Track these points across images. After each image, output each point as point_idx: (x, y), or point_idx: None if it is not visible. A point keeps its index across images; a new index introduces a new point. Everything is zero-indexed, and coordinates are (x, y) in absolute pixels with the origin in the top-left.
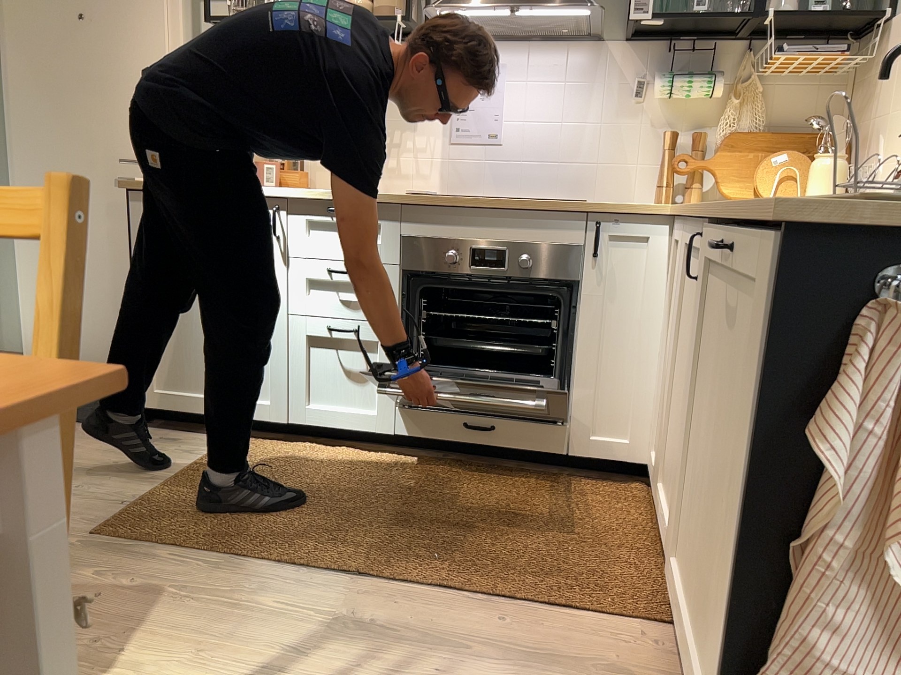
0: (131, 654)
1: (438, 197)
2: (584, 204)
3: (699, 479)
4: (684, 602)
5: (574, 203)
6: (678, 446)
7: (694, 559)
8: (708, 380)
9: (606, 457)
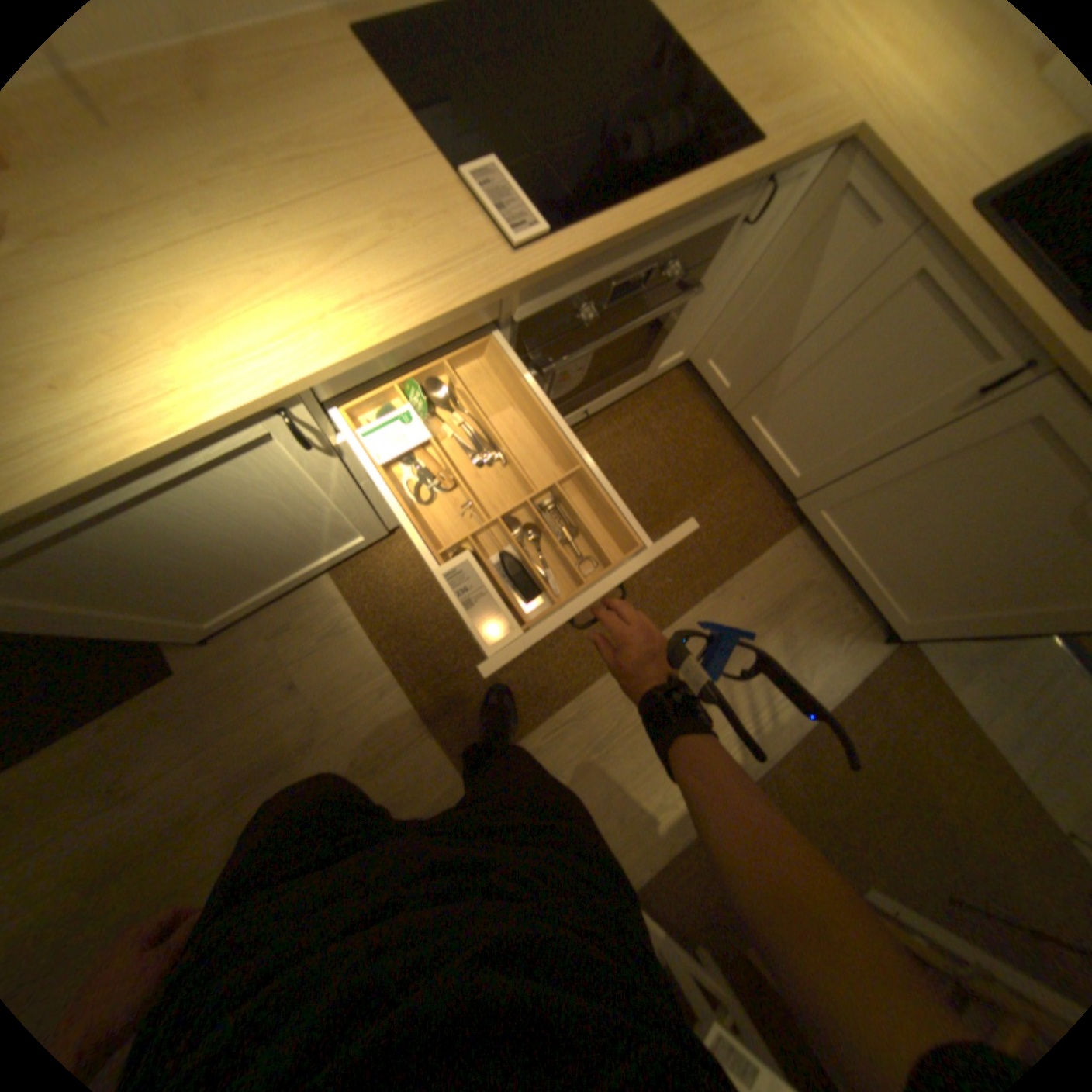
0: (640, 804)
1: (587, 242)
2: (779, 157)
3: (899, 506)
4: (844, 539)
5: (767, 161)
6: (818, 425)
7: (868, 531)
8: (960, 473)
9: (664, 371)
